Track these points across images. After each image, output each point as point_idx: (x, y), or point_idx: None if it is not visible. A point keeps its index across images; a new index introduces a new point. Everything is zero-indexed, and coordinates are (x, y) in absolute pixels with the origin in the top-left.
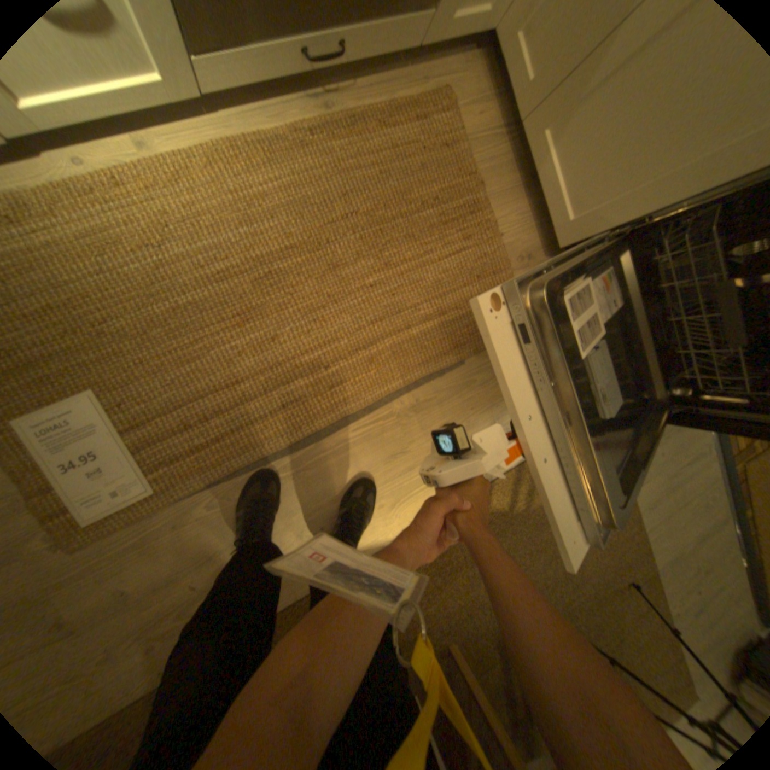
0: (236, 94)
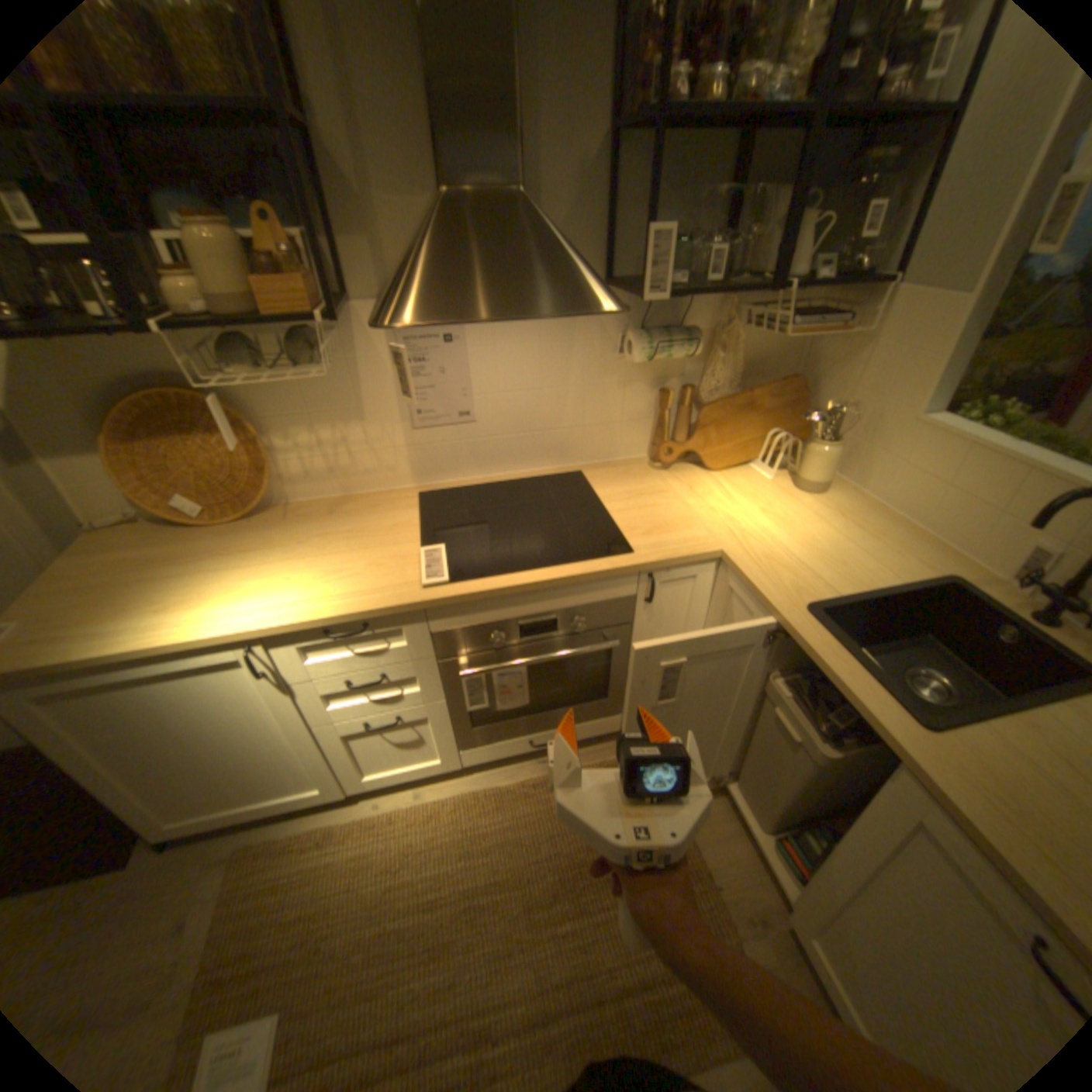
0: (488, 762)
